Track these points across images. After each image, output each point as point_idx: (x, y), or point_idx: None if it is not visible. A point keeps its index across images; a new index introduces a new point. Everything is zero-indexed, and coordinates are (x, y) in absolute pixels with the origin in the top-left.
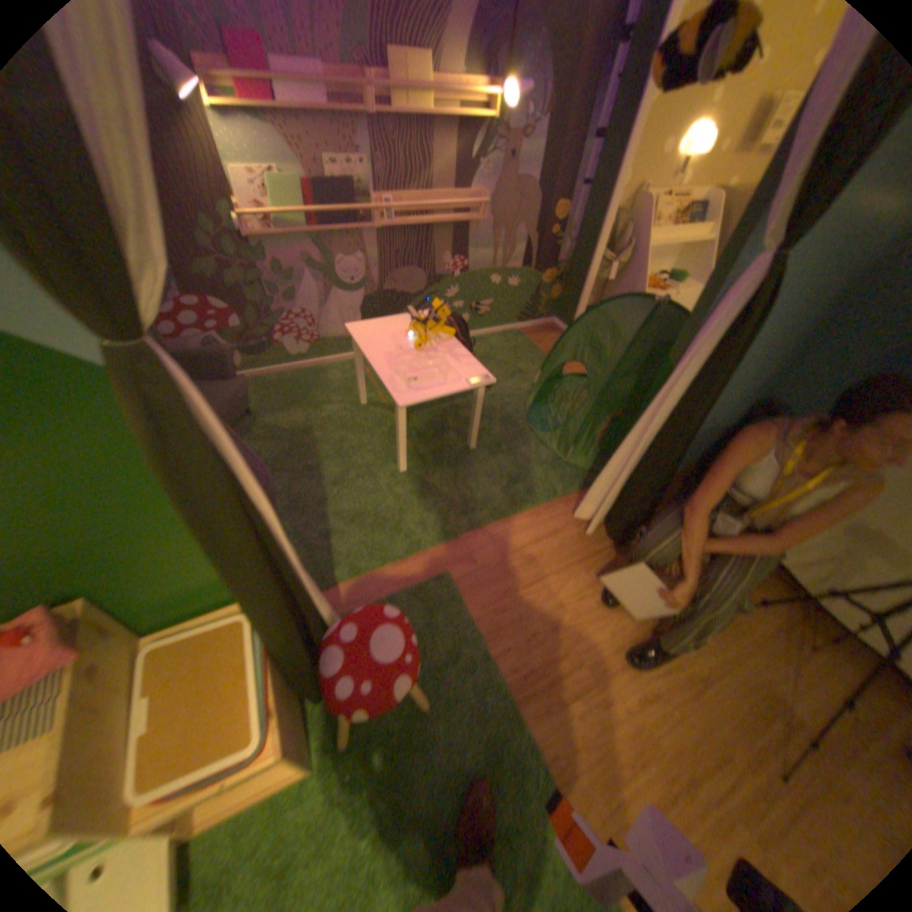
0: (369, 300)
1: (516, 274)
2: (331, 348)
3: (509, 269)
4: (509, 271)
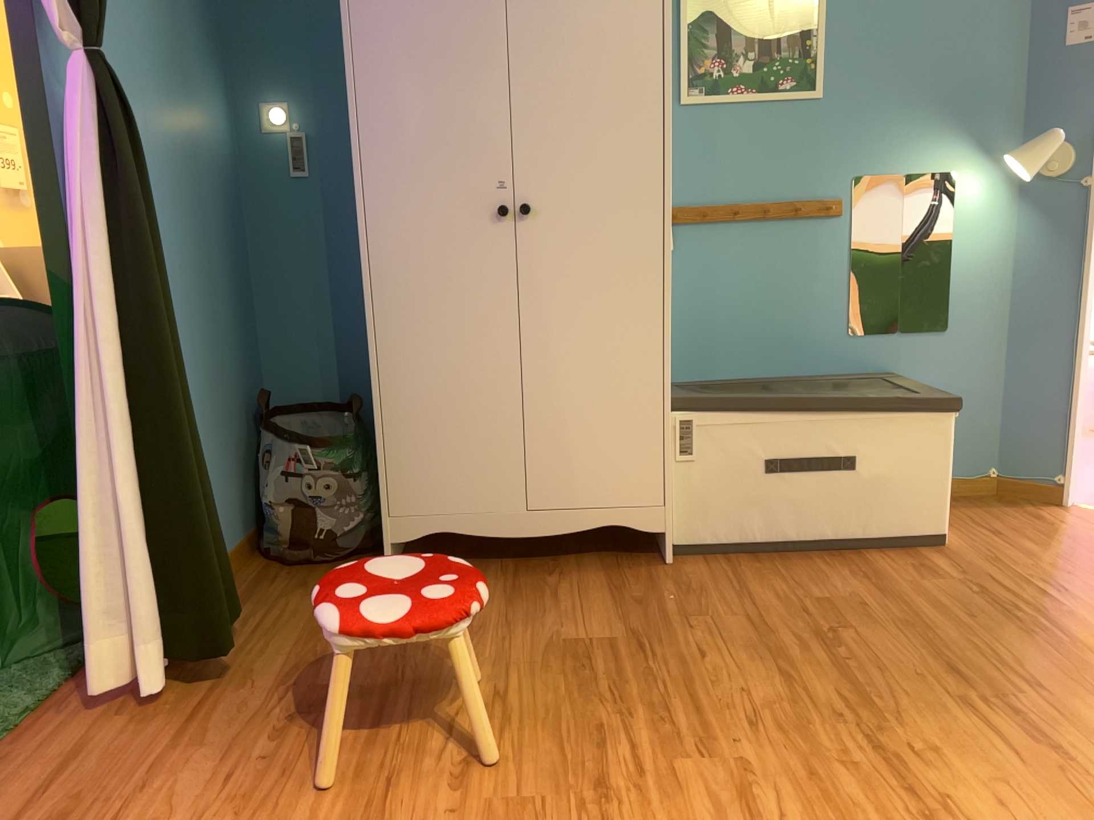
0: None
1: None
2: None
3: None
4: None
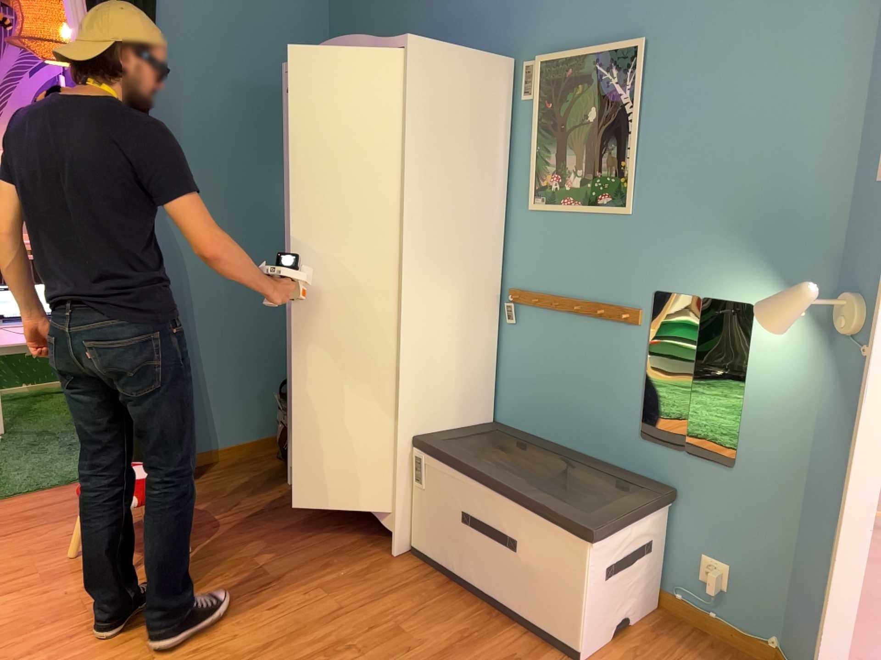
0: None
1: None
2: None
3: None
4: None
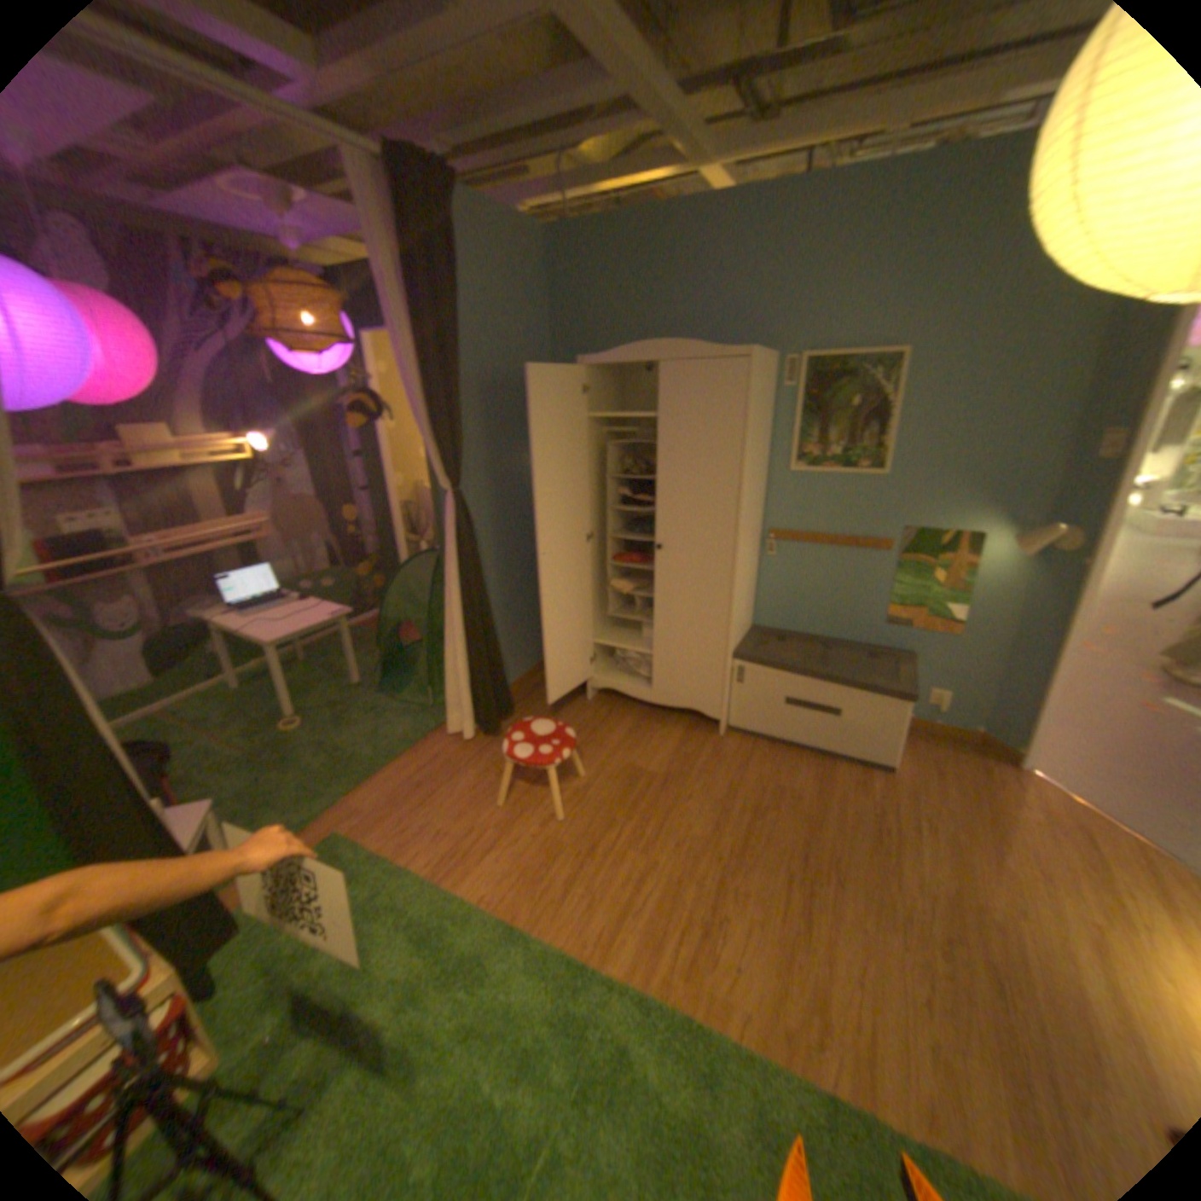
0: (154, 641)
1: (329, 574)
2: (111, 712)
3: (319, 571)
4: (319, 573)
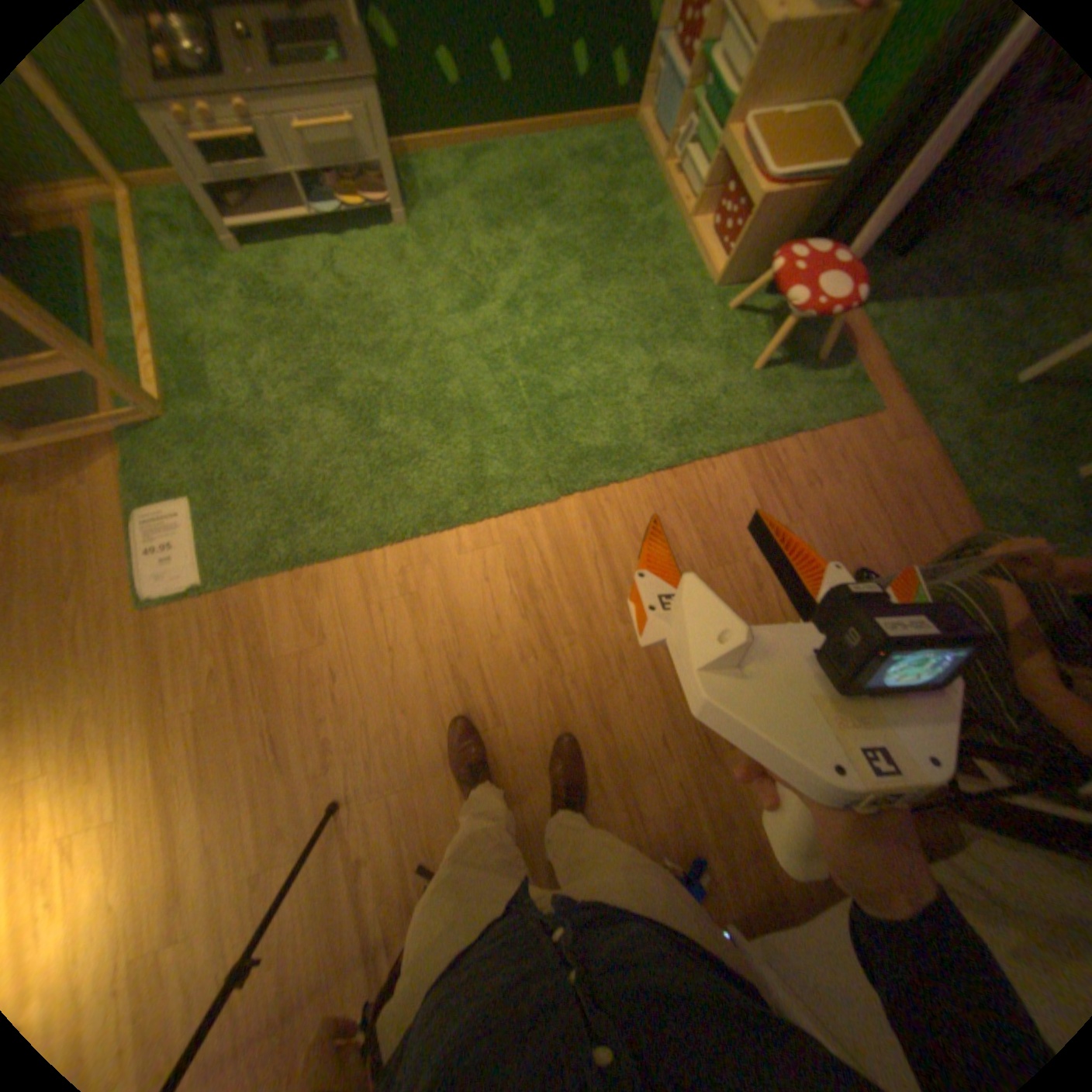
0: None
1: None
2: None
3: None
4: None
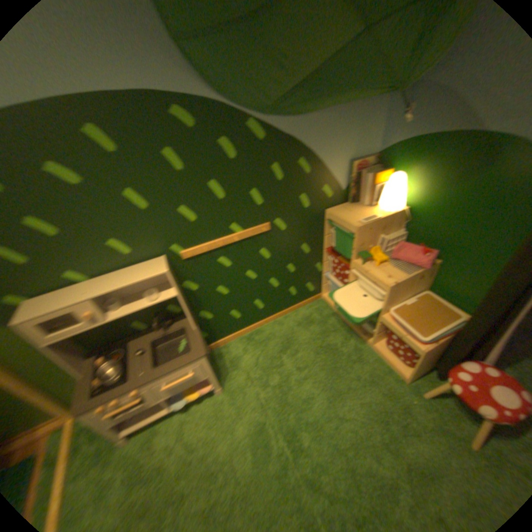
0: None
1: None
2: None
3: None
4: None
